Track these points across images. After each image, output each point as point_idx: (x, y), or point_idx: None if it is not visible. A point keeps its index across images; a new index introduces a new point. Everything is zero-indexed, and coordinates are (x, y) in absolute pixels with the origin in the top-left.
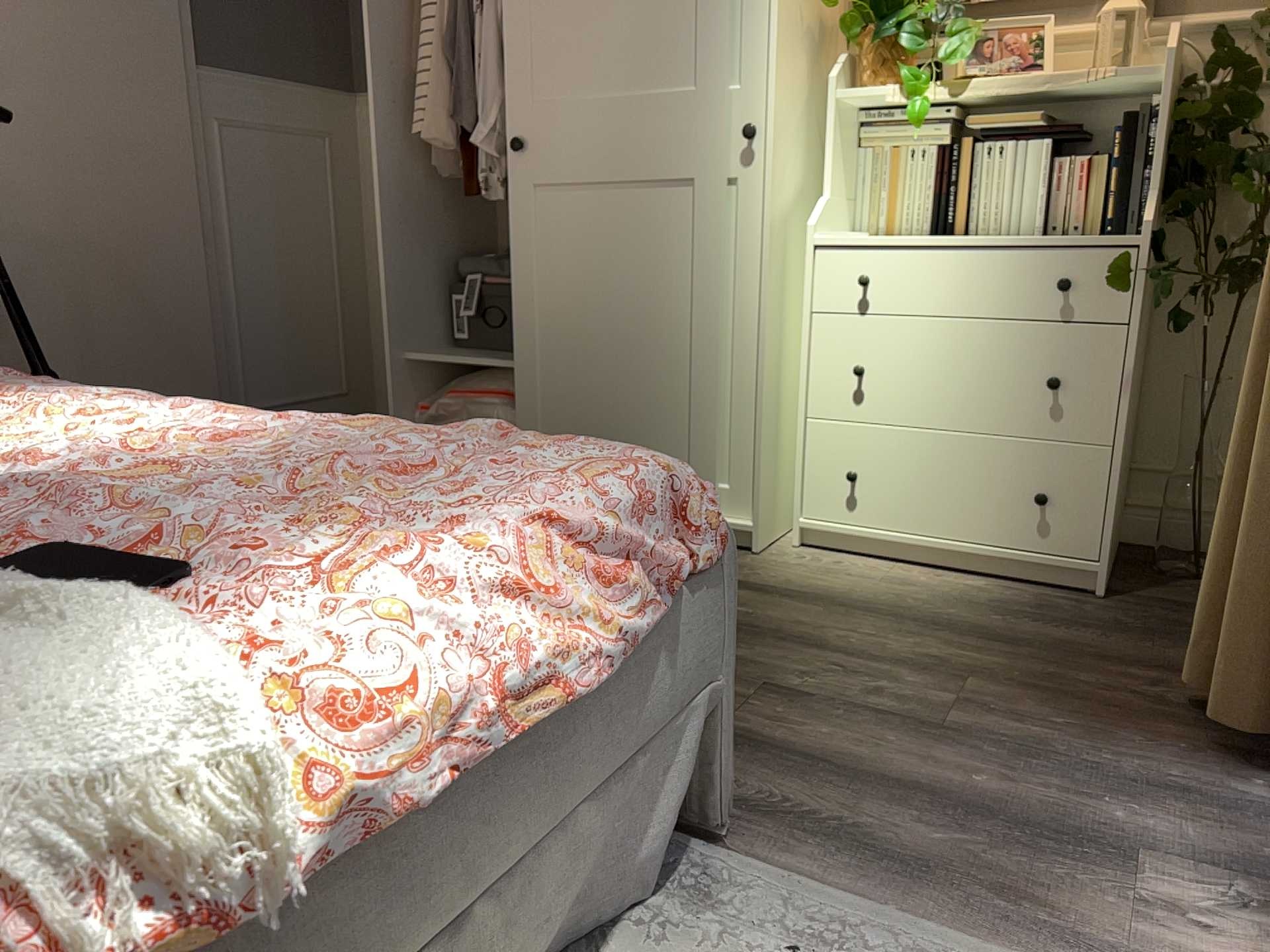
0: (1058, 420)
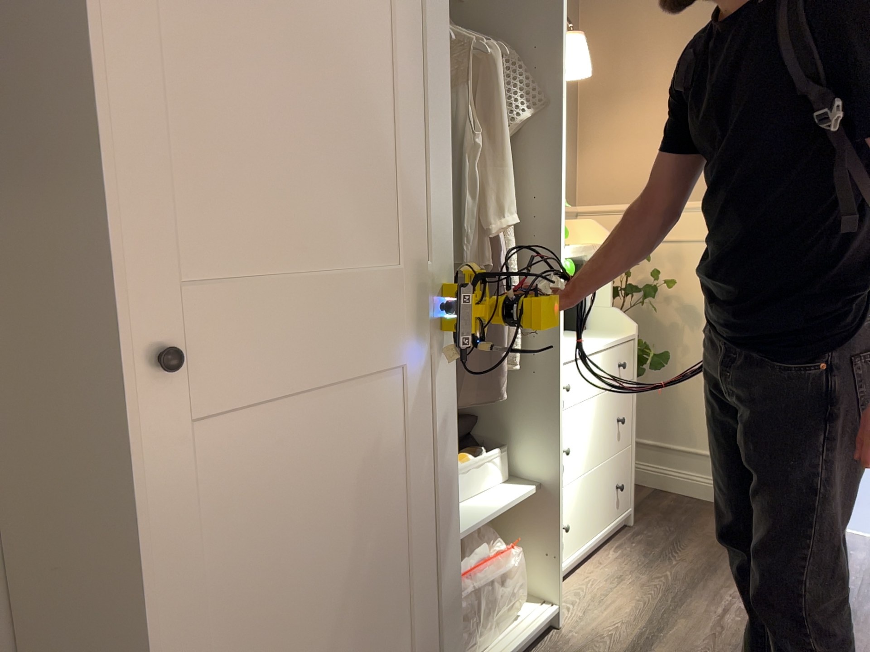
0: (620, 440)
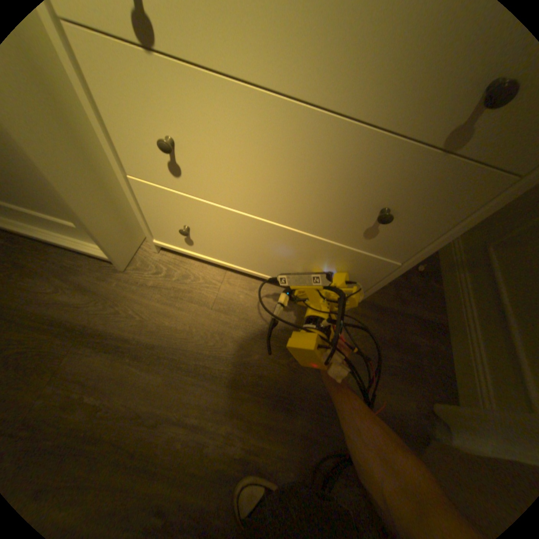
0: (369, 236)
